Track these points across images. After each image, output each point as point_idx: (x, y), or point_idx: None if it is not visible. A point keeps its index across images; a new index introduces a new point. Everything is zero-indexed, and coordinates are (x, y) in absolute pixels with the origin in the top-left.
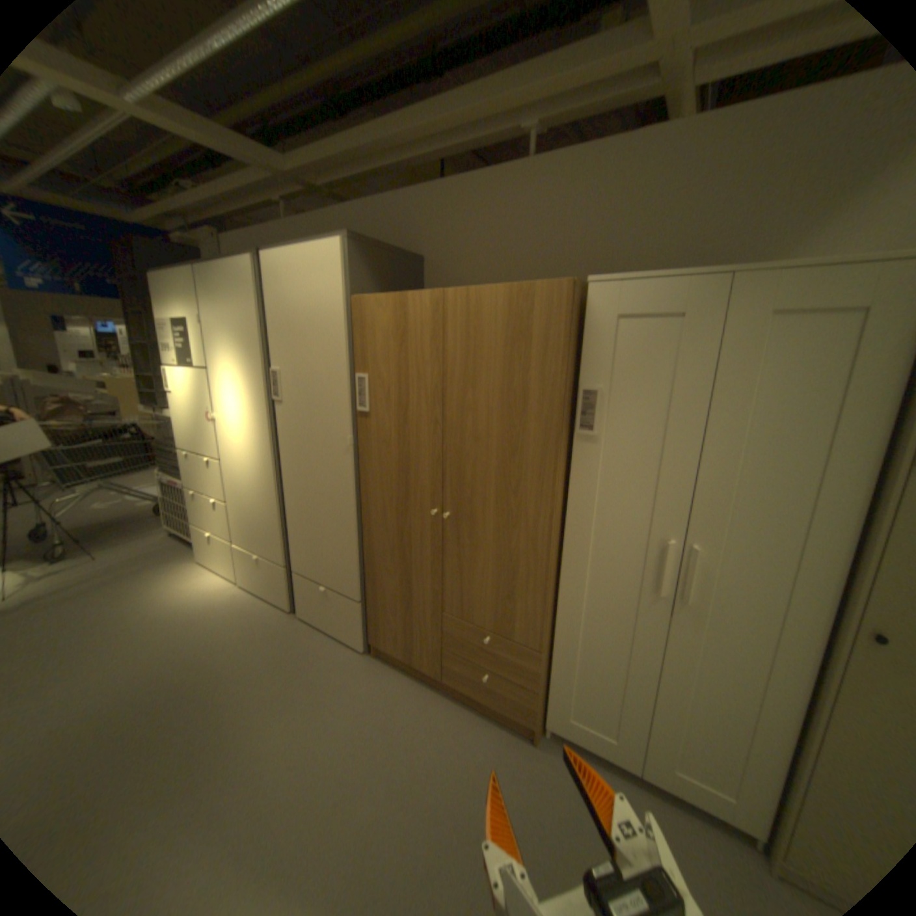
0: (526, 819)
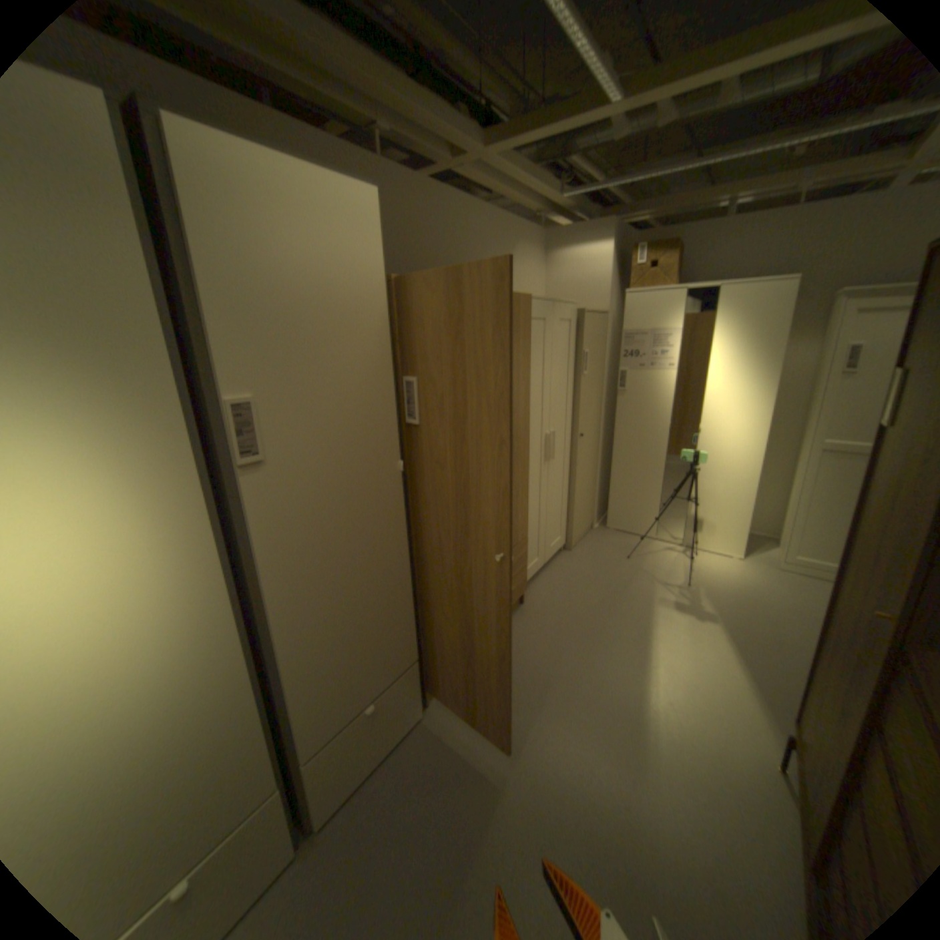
0: (567, 613)
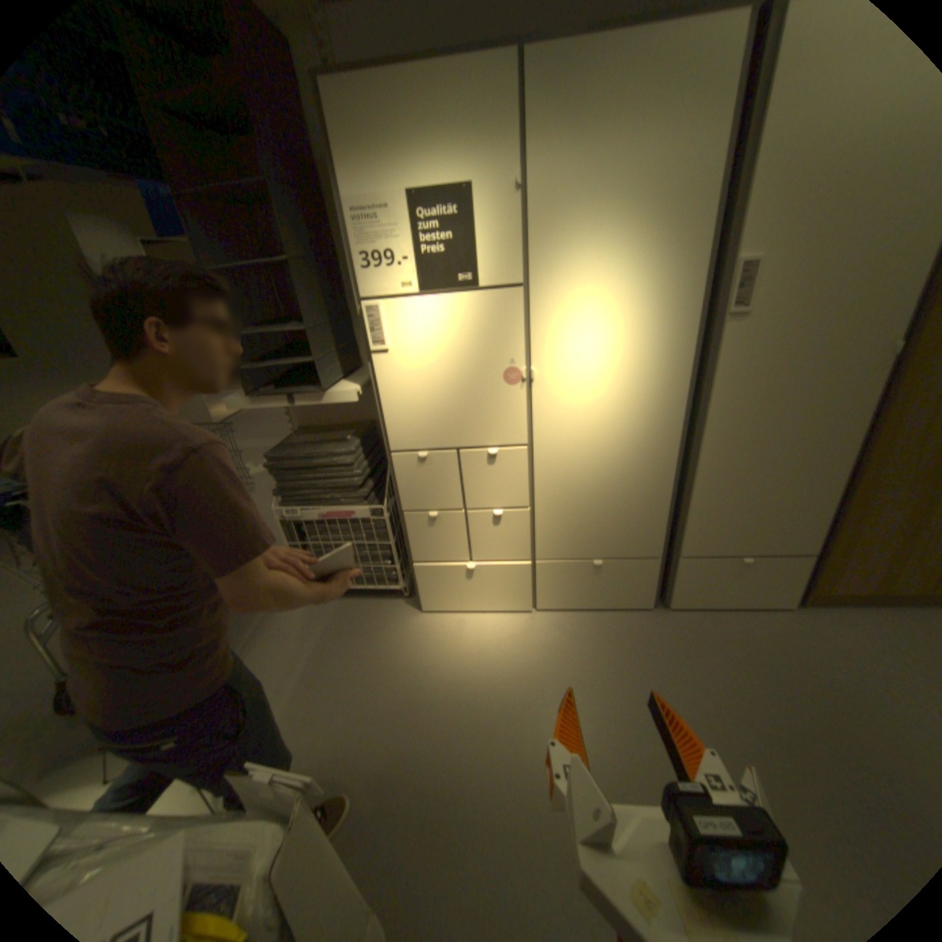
0: None
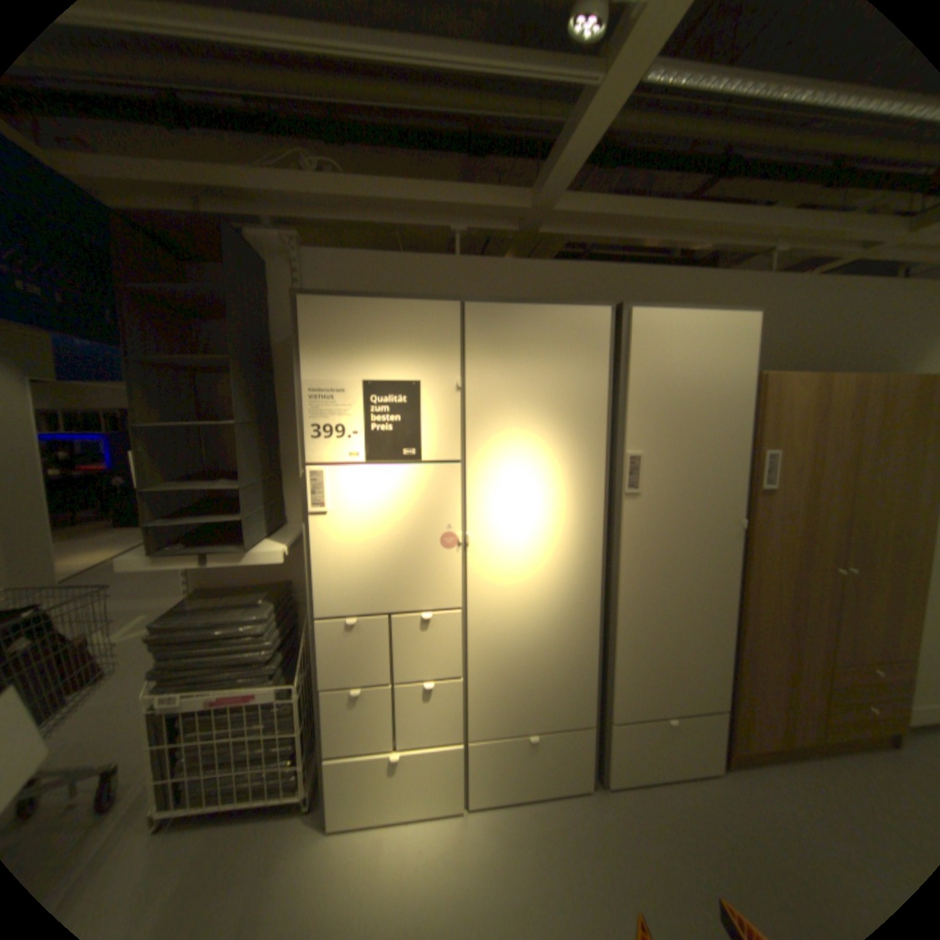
0: None
